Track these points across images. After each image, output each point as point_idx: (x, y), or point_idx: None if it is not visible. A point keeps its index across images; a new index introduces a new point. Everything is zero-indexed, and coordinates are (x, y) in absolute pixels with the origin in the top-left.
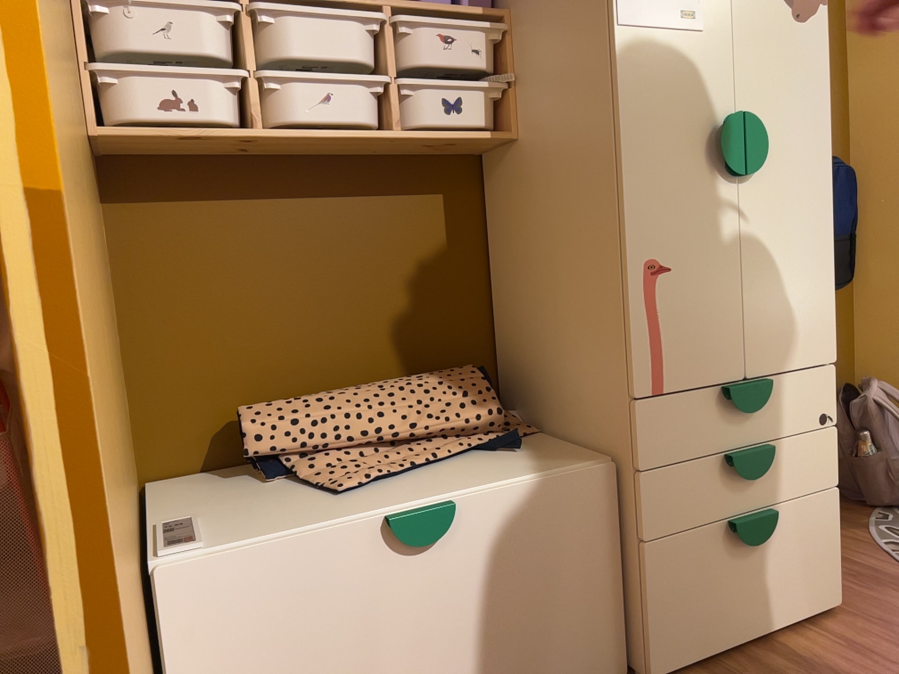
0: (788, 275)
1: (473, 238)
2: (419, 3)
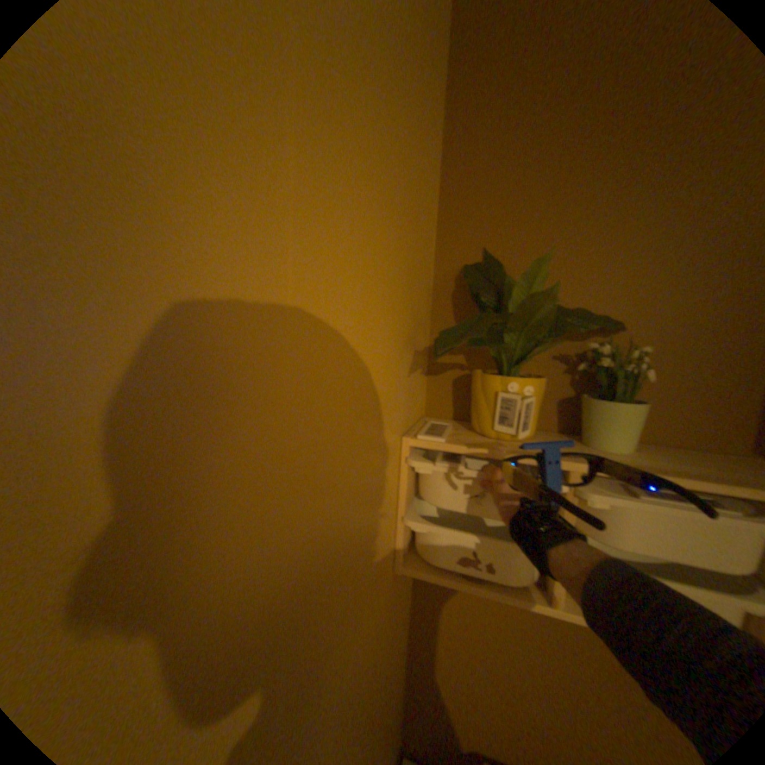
0: None
1: None
2: None
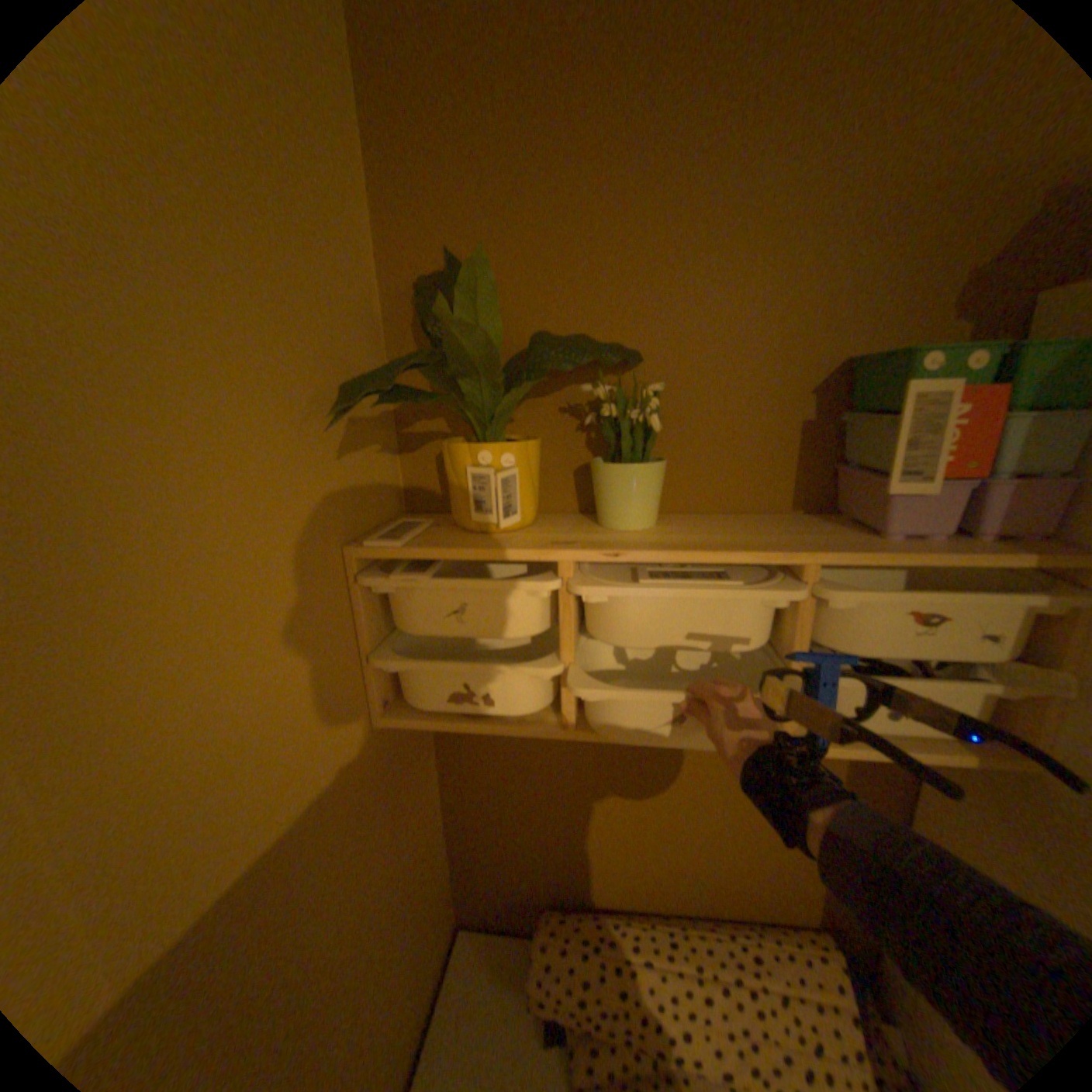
0: None
1: (889, 788)
2: (882, 551)
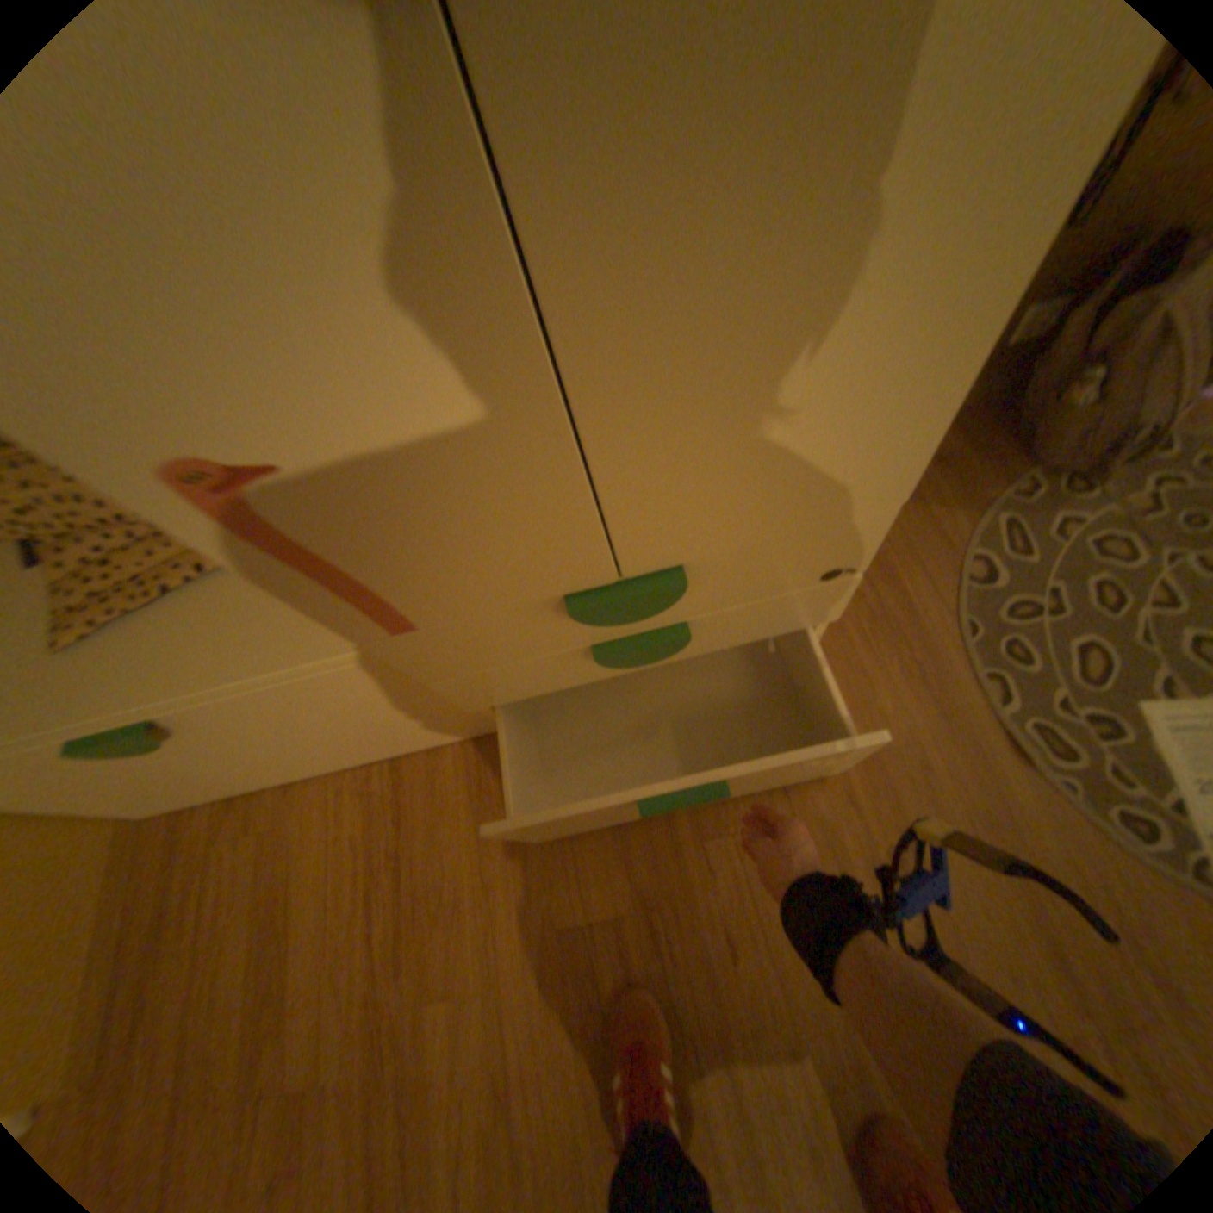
0: (773, 374)
1: None
2: None
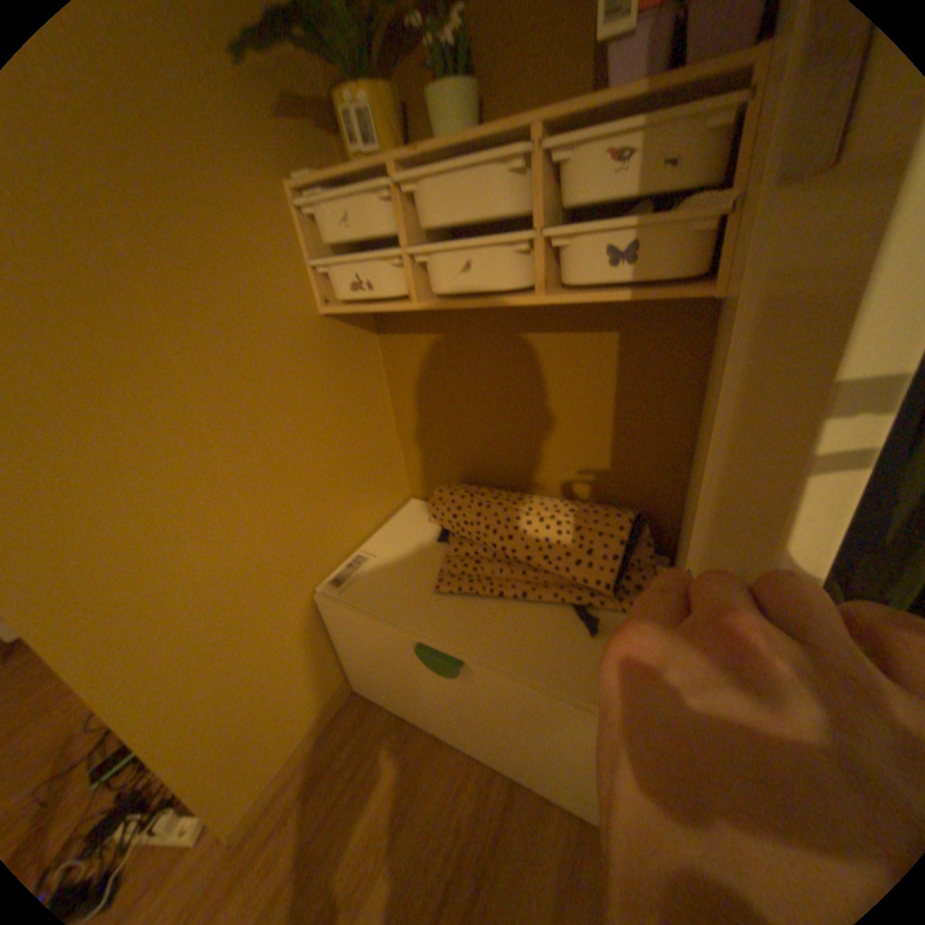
0: None
1: (684, 387)
2: (583, 97)
